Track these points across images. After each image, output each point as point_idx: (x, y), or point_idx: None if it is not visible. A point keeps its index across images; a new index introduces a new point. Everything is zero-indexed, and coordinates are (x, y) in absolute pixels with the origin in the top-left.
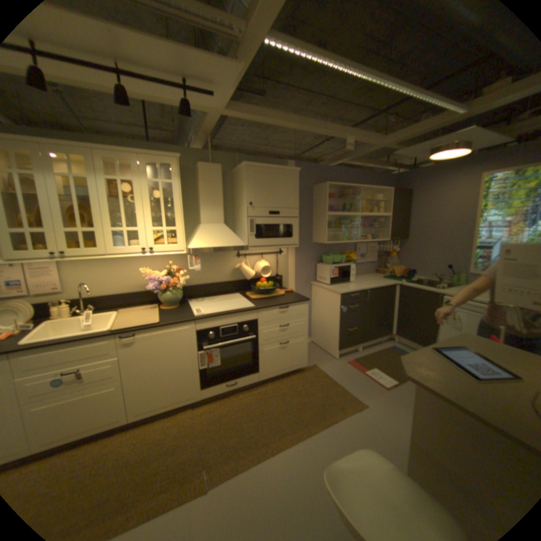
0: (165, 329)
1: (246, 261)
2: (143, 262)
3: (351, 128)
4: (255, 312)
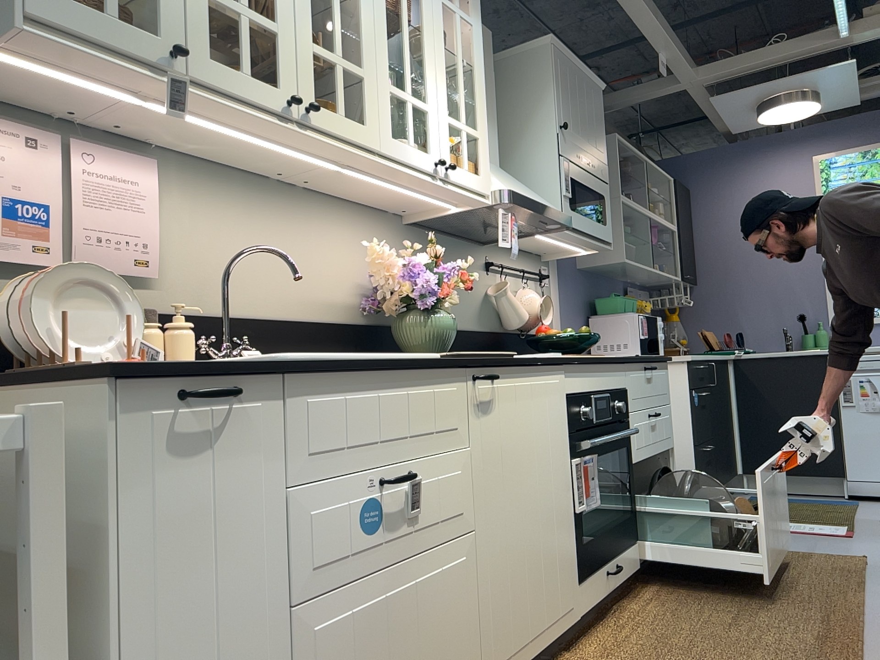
0: (531, 373)
1: (507, 280)
2: (335, 233)
3: (673, 35)
4: (623, 368)
